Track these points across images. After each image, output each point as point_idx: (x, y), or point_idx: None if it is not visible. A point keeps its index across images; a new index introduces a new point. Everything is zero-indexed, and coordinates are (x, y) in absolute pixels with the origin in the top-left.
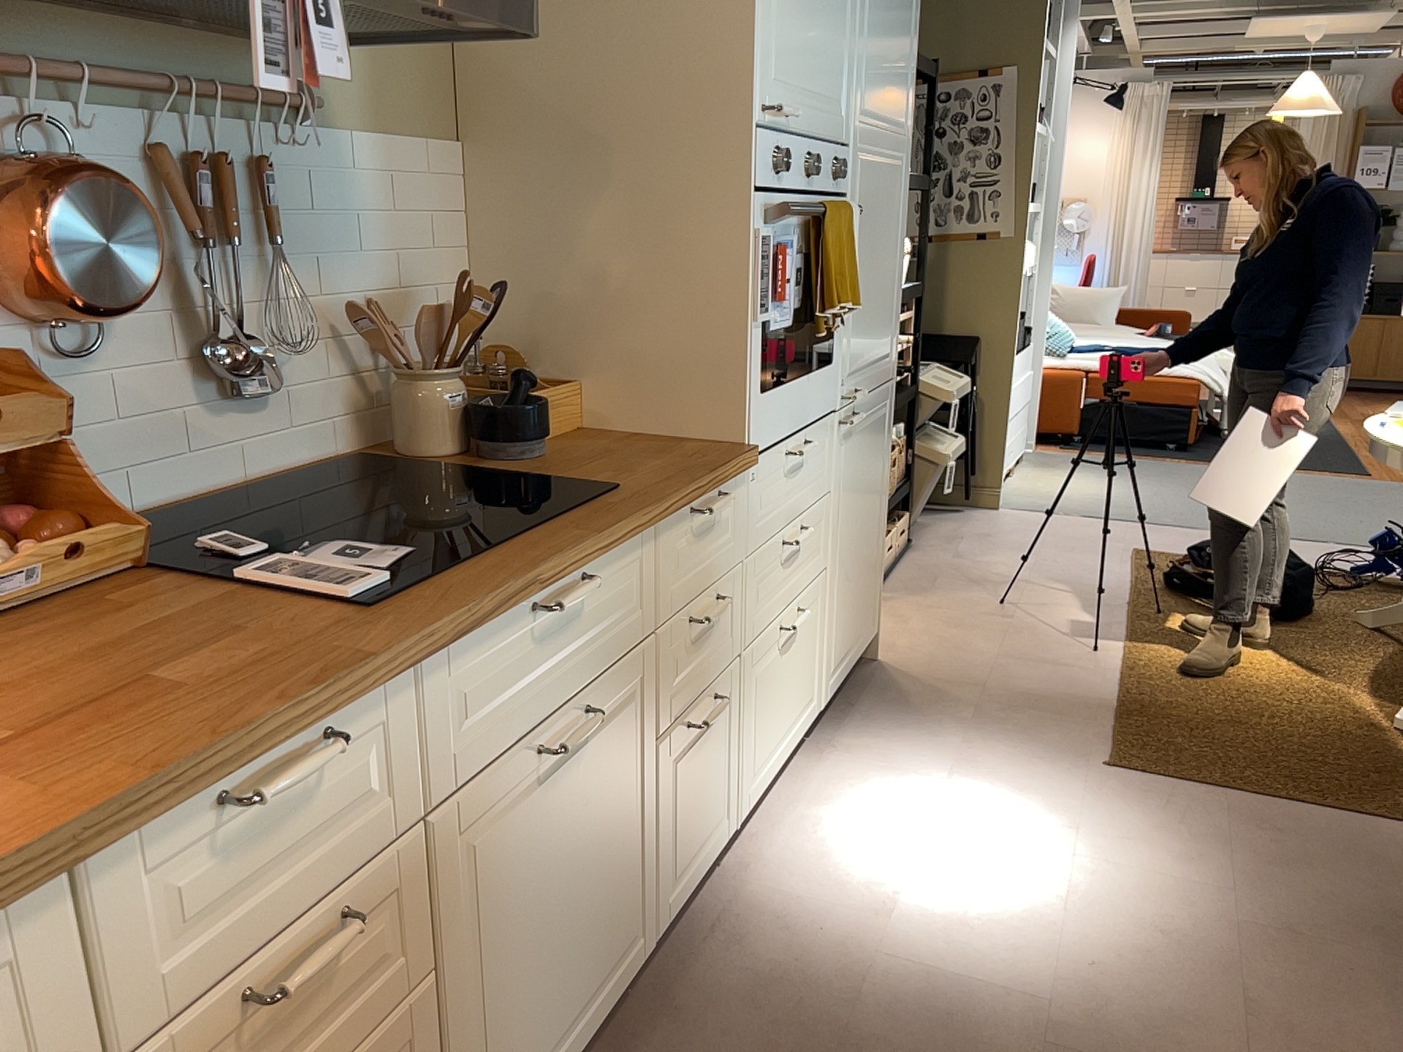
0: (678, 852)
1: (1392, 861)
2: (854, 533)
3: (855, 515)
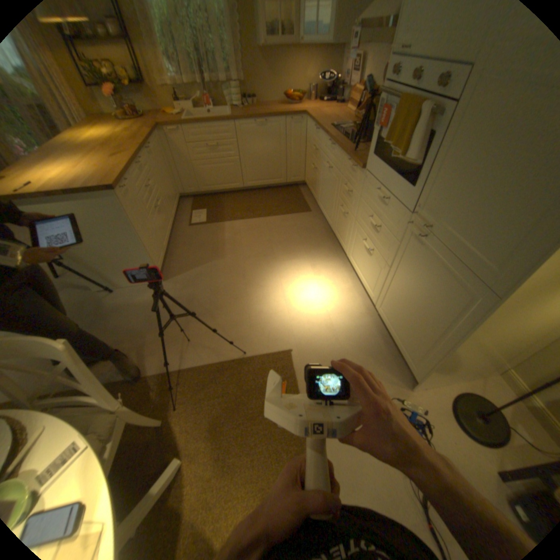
0: (337, 227)
1: (205, 343)
2: (407, 291)
3: (410, 285)
